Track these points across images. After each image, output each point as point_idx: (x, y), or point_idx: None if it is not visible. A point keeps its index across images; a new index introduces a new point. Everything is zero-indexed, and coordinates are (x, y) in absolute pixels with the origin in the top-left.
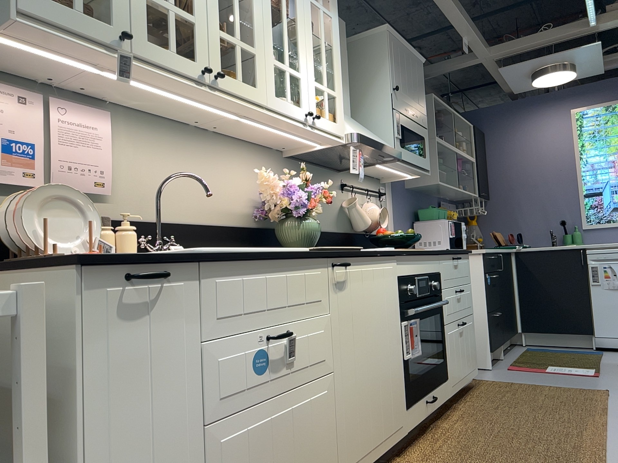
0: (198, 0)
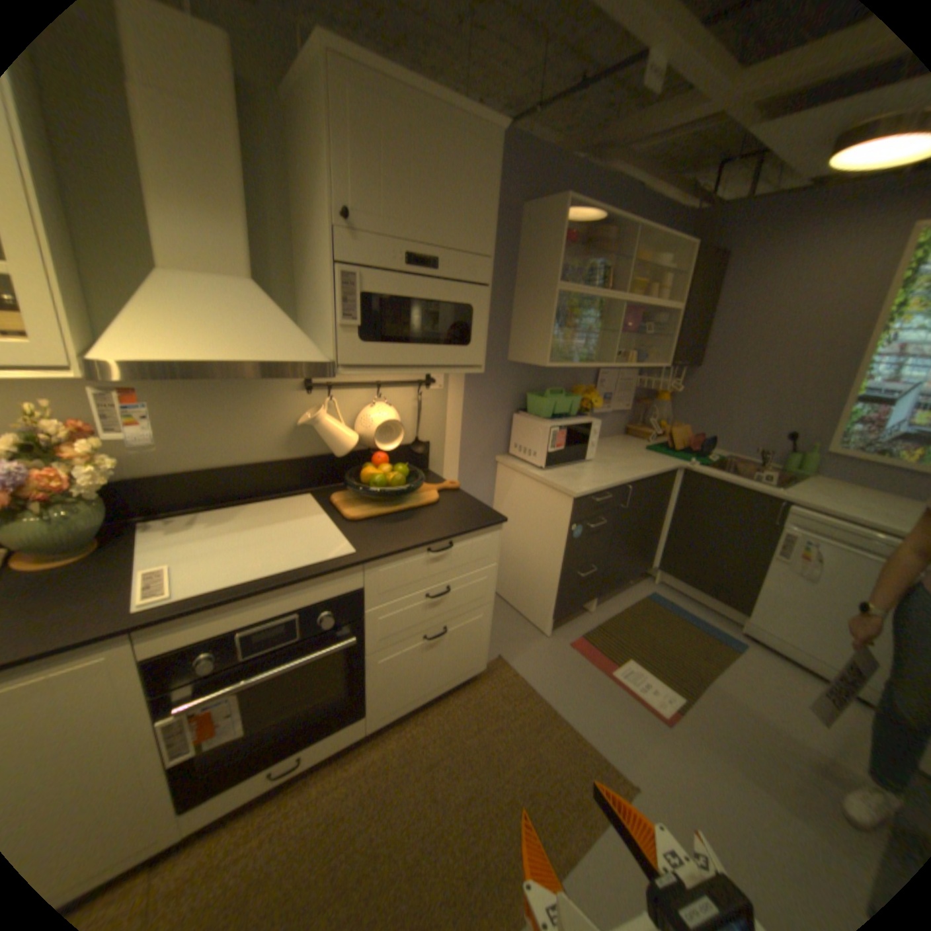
0: None
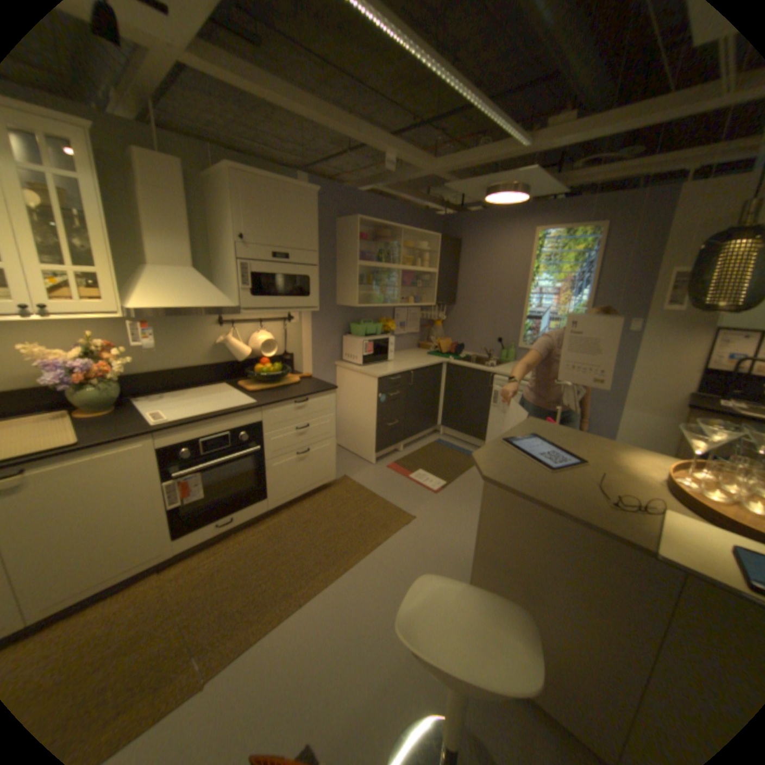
0: None
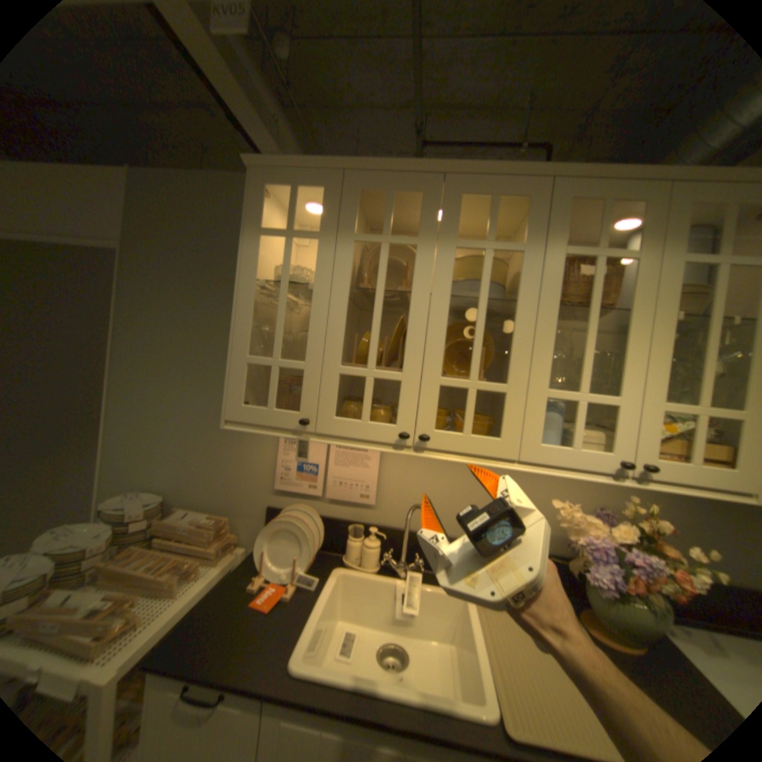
0: (410, 350)
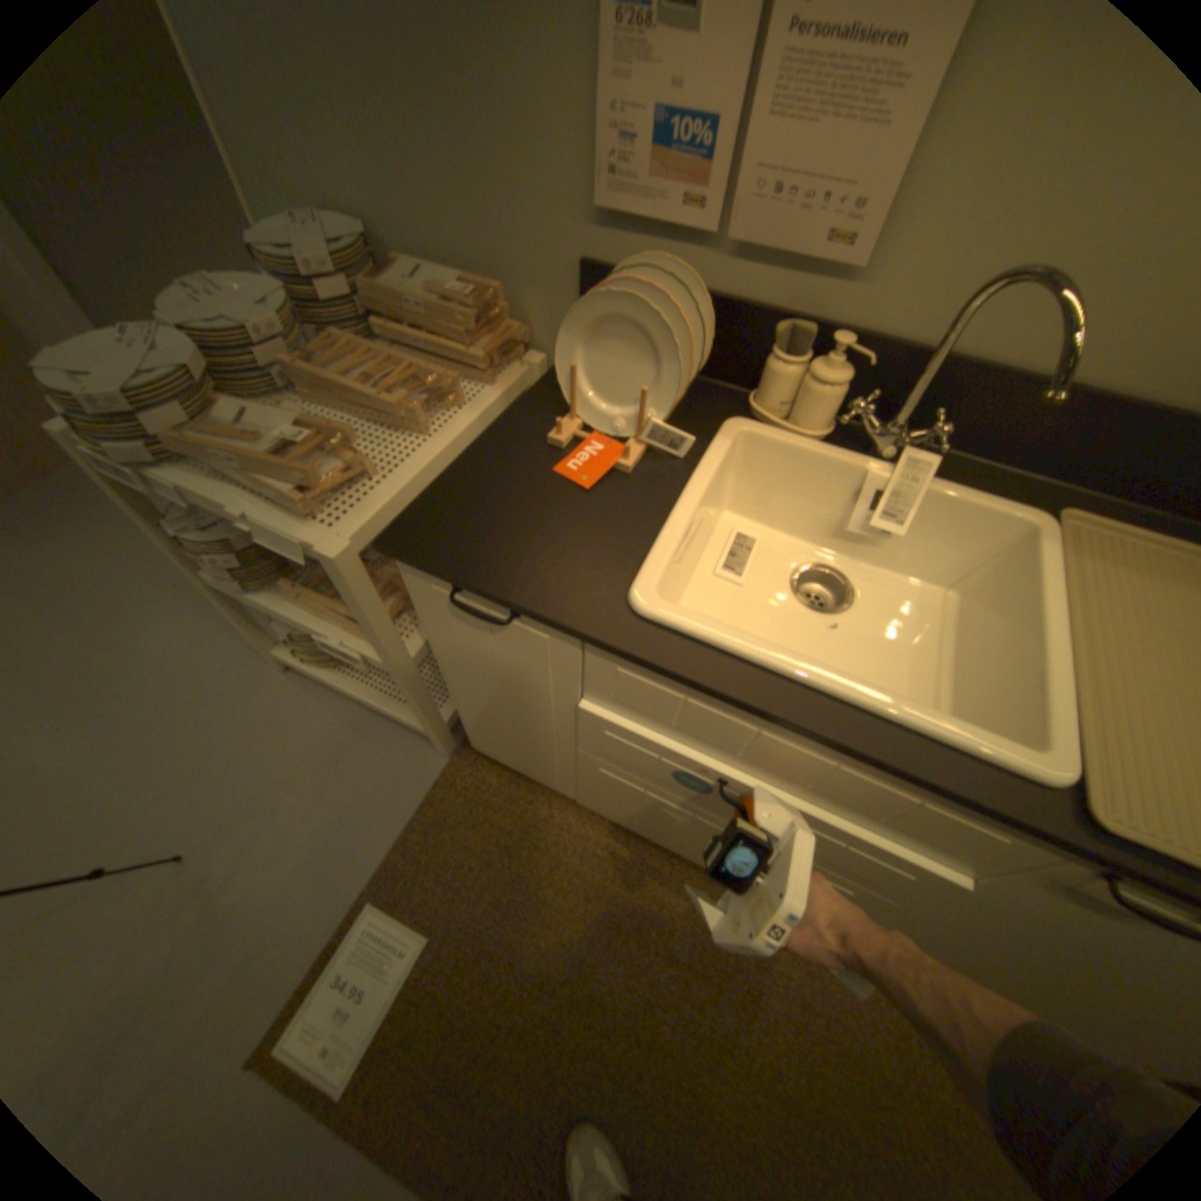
0: None
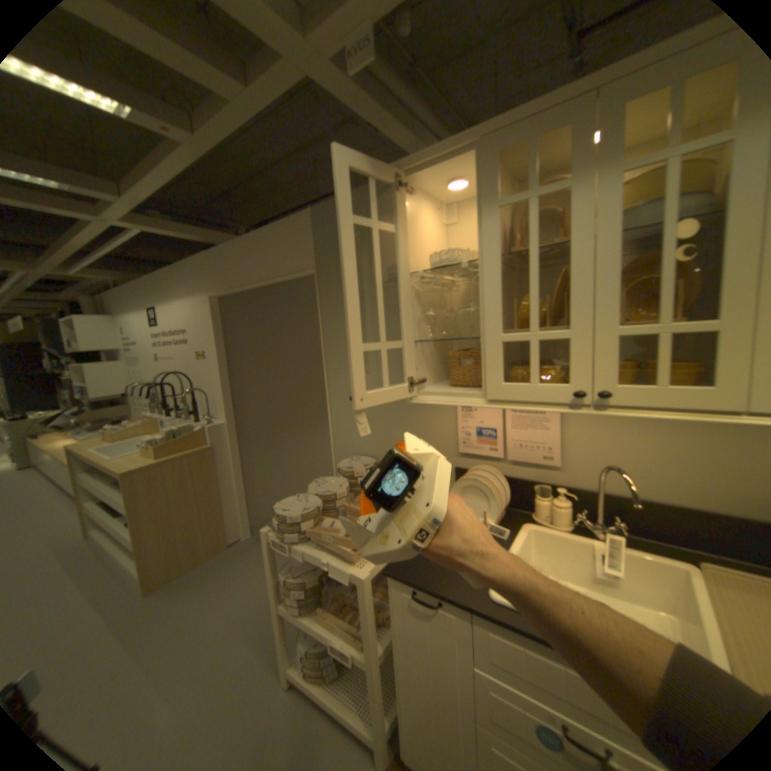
0: (577, 305)
